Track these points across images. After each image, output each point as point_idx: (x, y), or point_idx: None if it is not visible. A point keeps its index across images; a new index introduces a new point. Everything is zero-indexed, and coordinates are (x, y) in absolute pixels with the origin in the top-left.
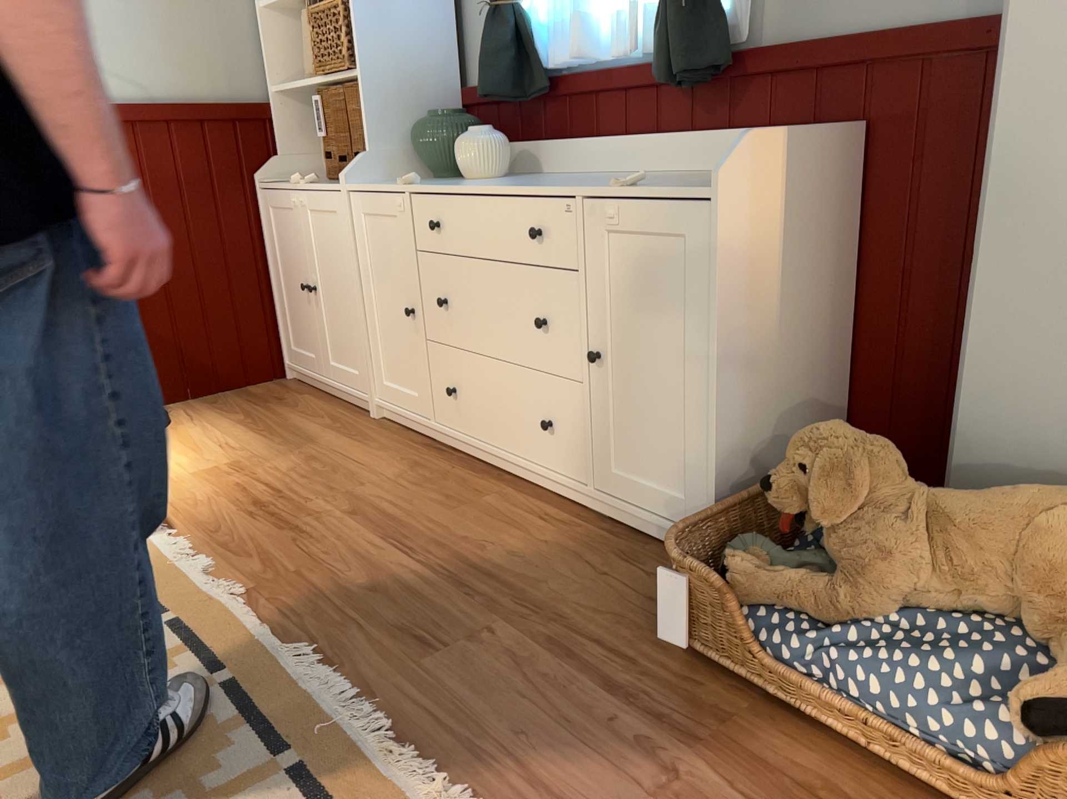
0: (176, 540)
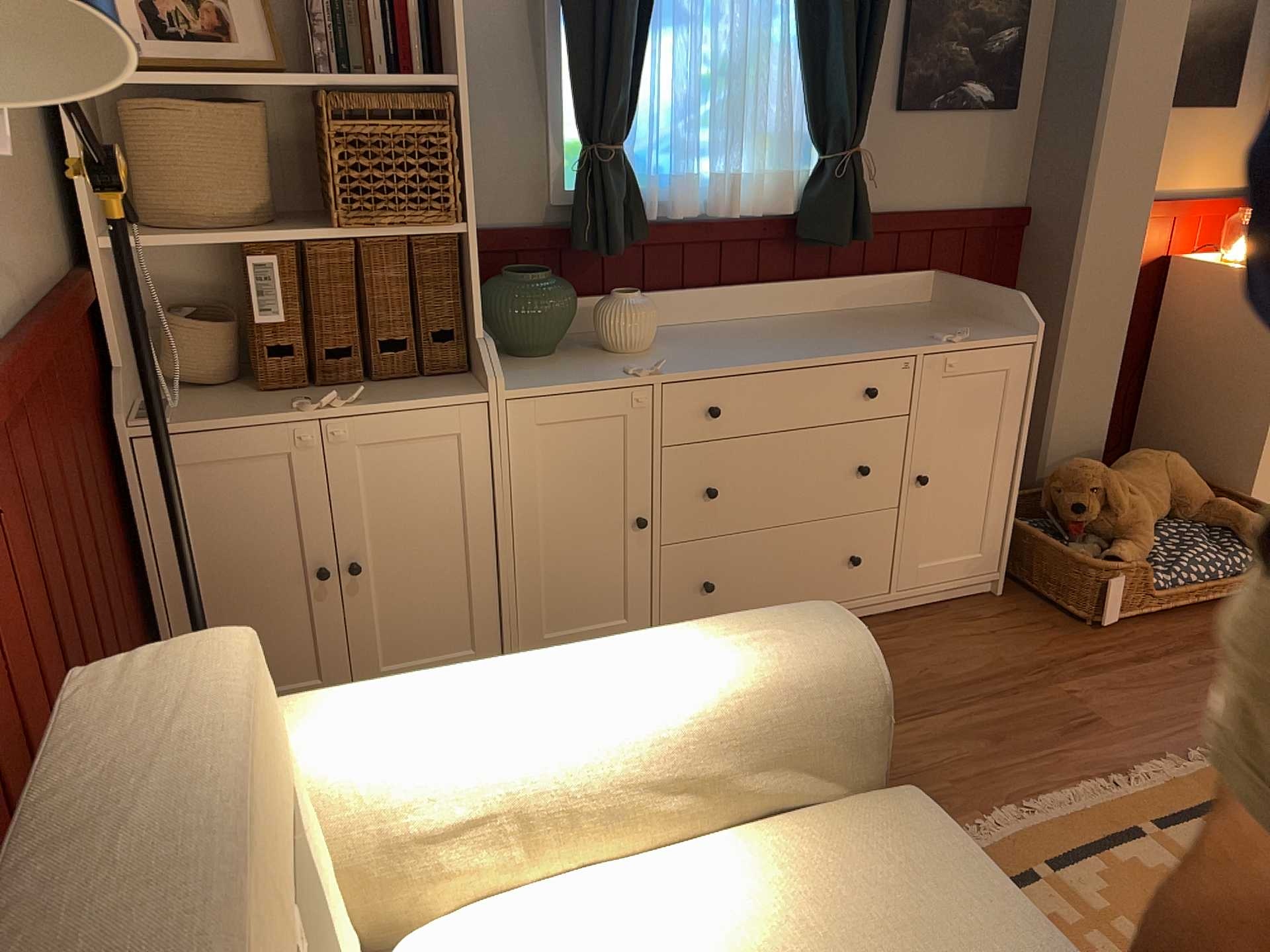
0: None
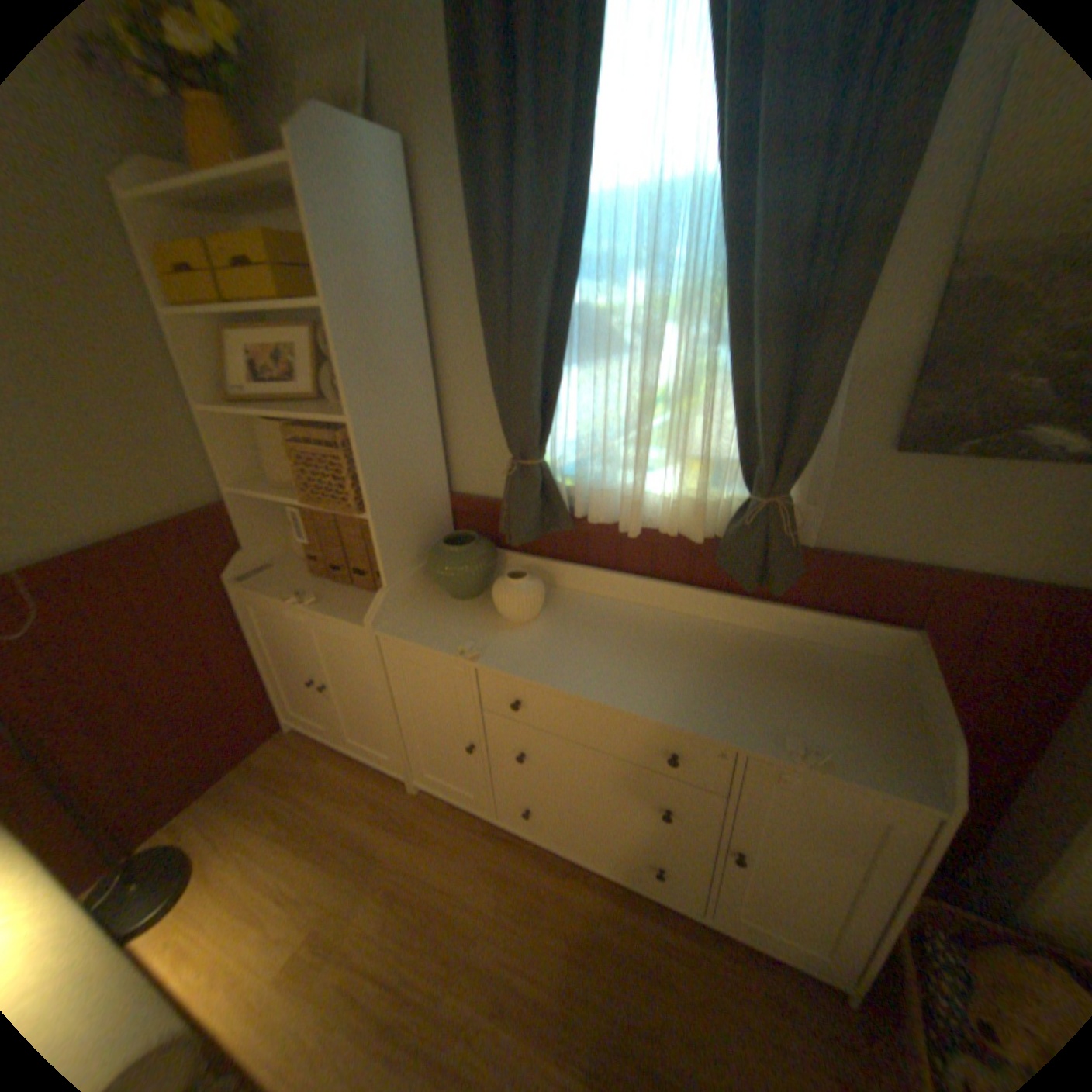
0: None
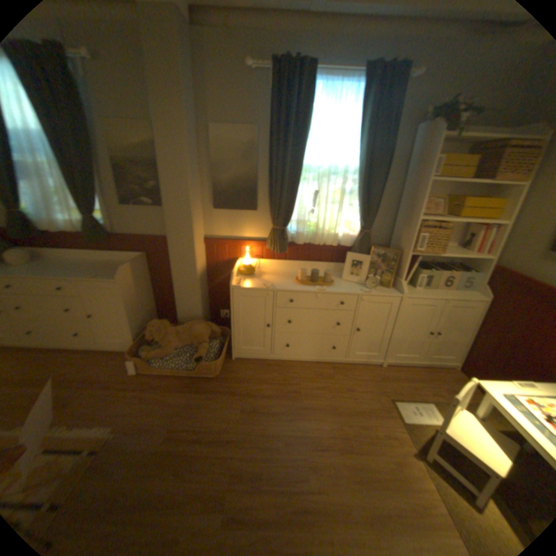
0: None
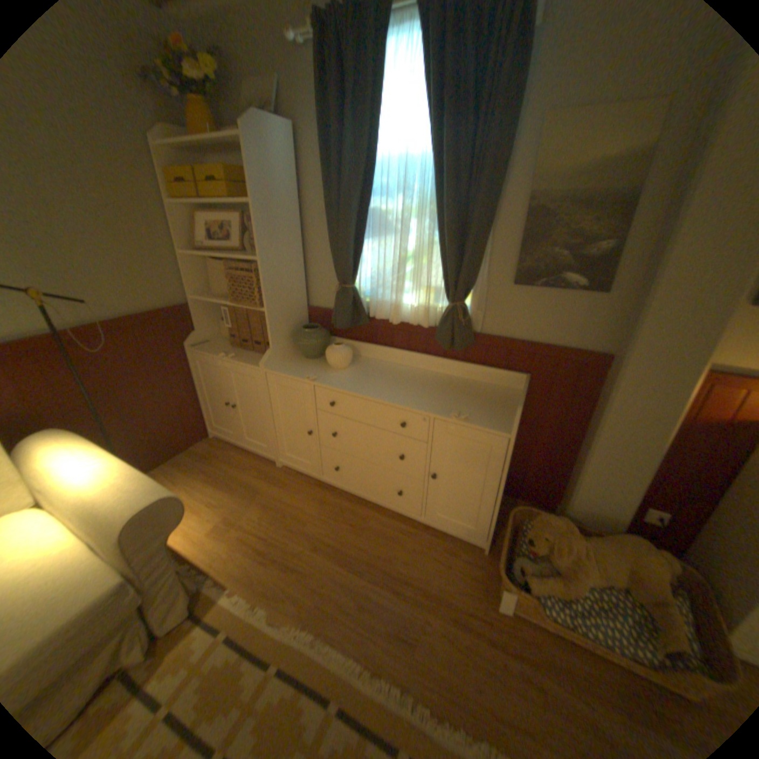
0: (233, 599)
